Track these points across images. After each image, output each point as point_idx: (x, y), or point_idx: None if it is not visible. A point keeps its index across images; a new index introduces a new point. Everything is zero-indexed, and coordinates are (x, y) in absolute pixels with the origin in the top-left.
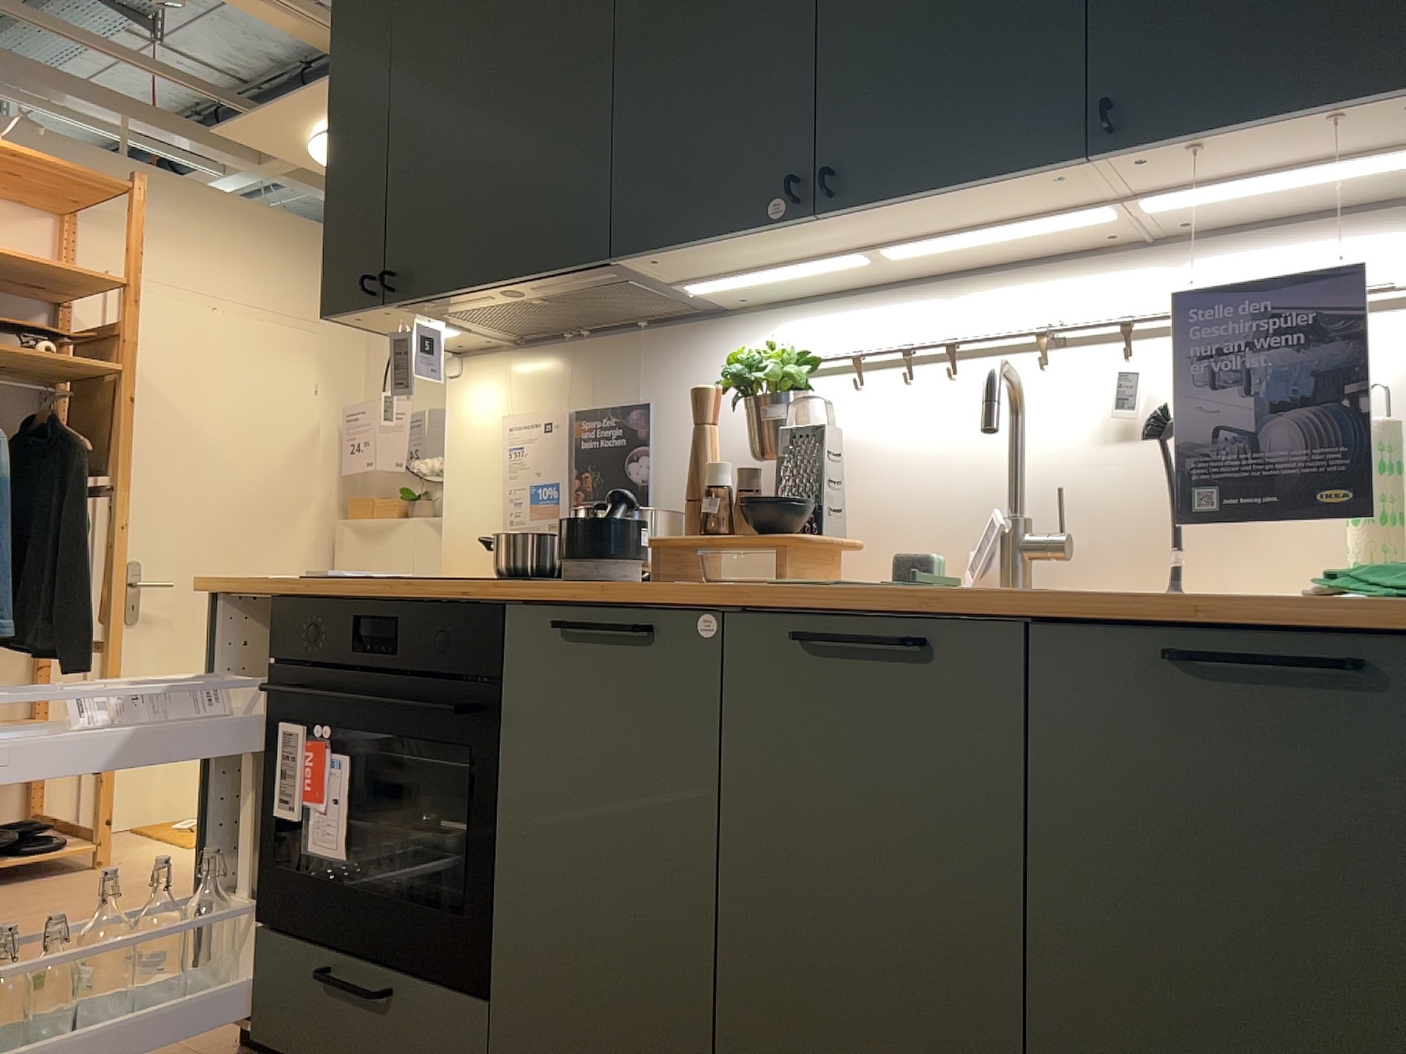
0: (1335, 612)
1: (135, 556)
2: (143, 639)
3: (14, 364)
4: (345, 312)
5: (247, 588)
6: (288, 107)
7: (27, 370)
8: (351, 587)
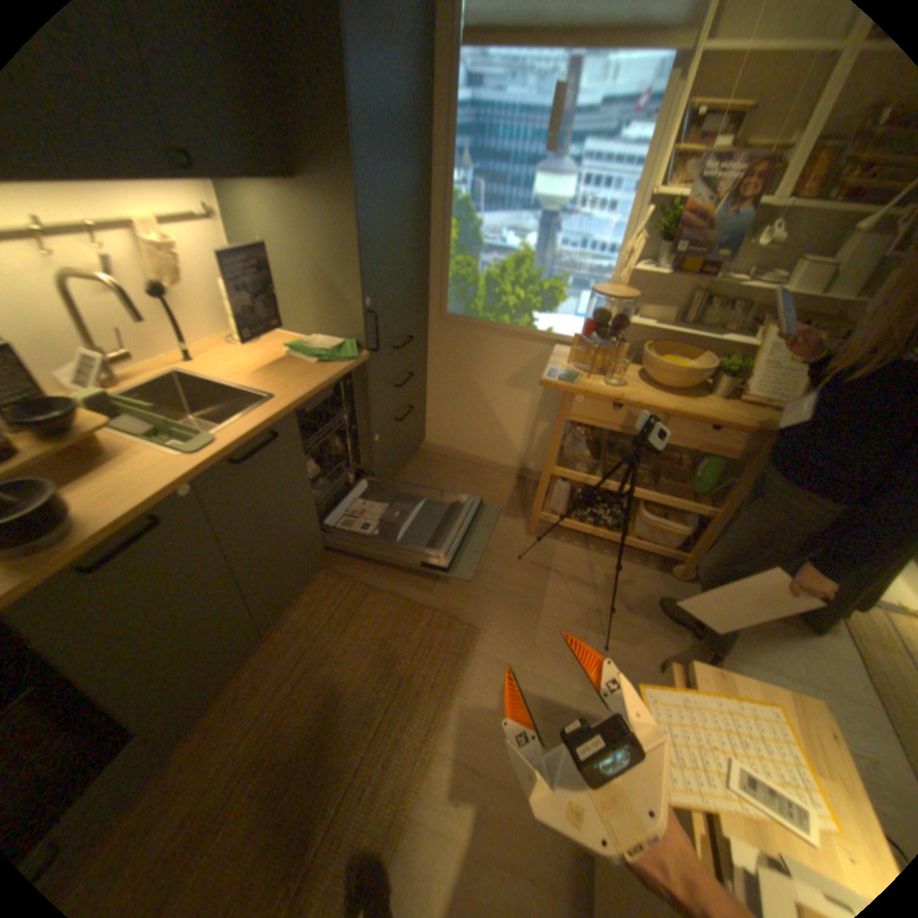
0: (347, 372)
1: None
2: None
3: None
4: None
5: None
6: None
7: None
8: None
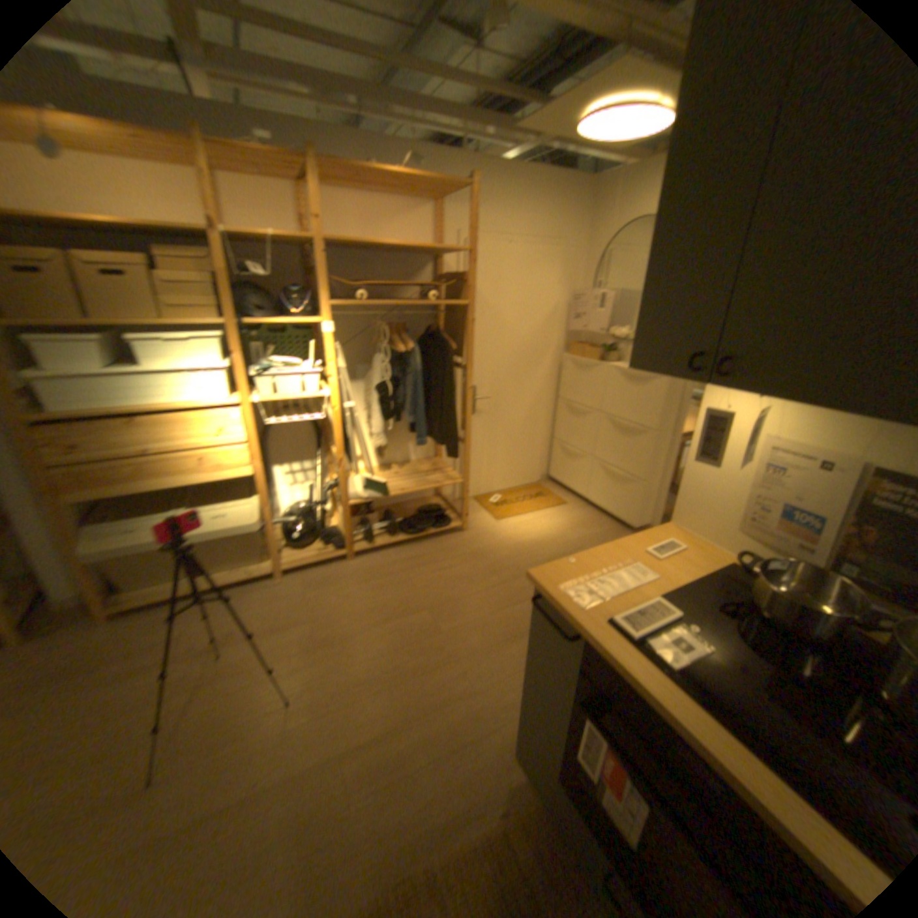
0: None
1: (474, 384)
2: (478, 420)
3: (418, 304)
4: (655, 367)
5: (568, 616)
6: (569, 94)
7: (424, 303)
8: (669, 699)
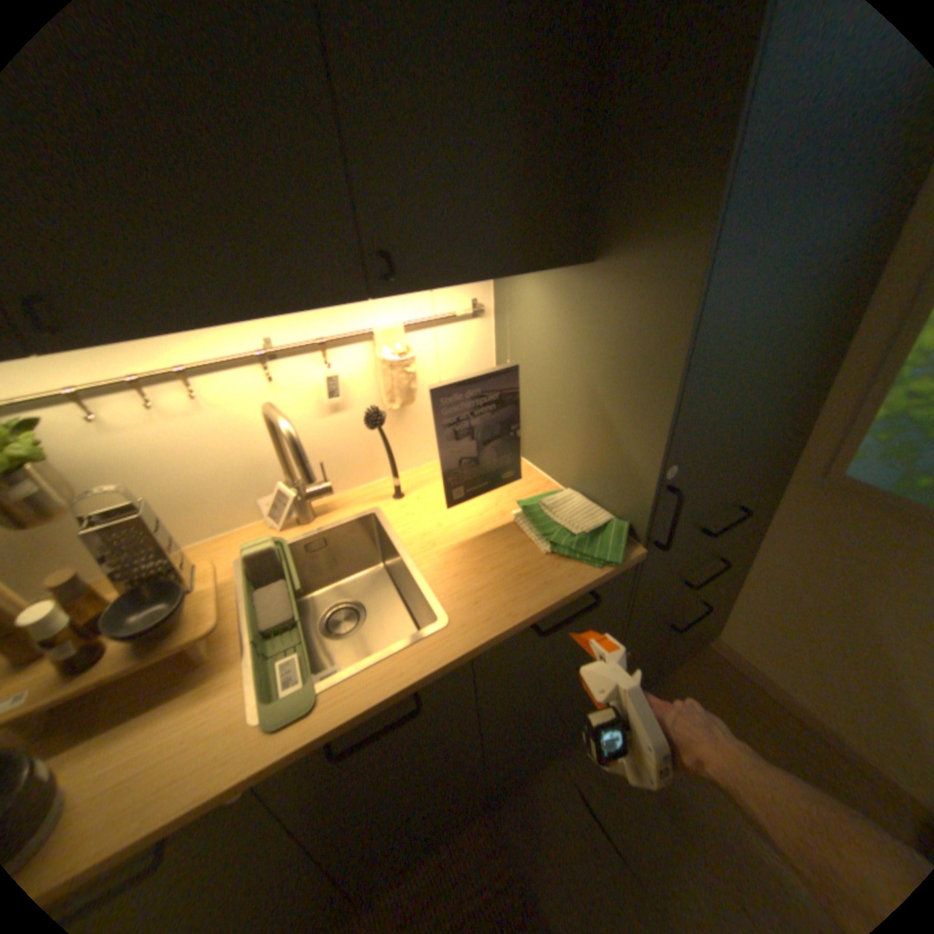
0: (593, 588)
1: None
2: None
3: None
4: None
5: None
6: None
7: None
8: None
